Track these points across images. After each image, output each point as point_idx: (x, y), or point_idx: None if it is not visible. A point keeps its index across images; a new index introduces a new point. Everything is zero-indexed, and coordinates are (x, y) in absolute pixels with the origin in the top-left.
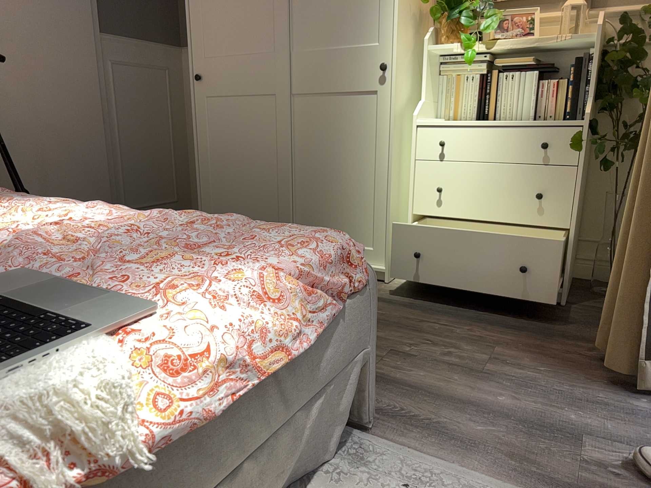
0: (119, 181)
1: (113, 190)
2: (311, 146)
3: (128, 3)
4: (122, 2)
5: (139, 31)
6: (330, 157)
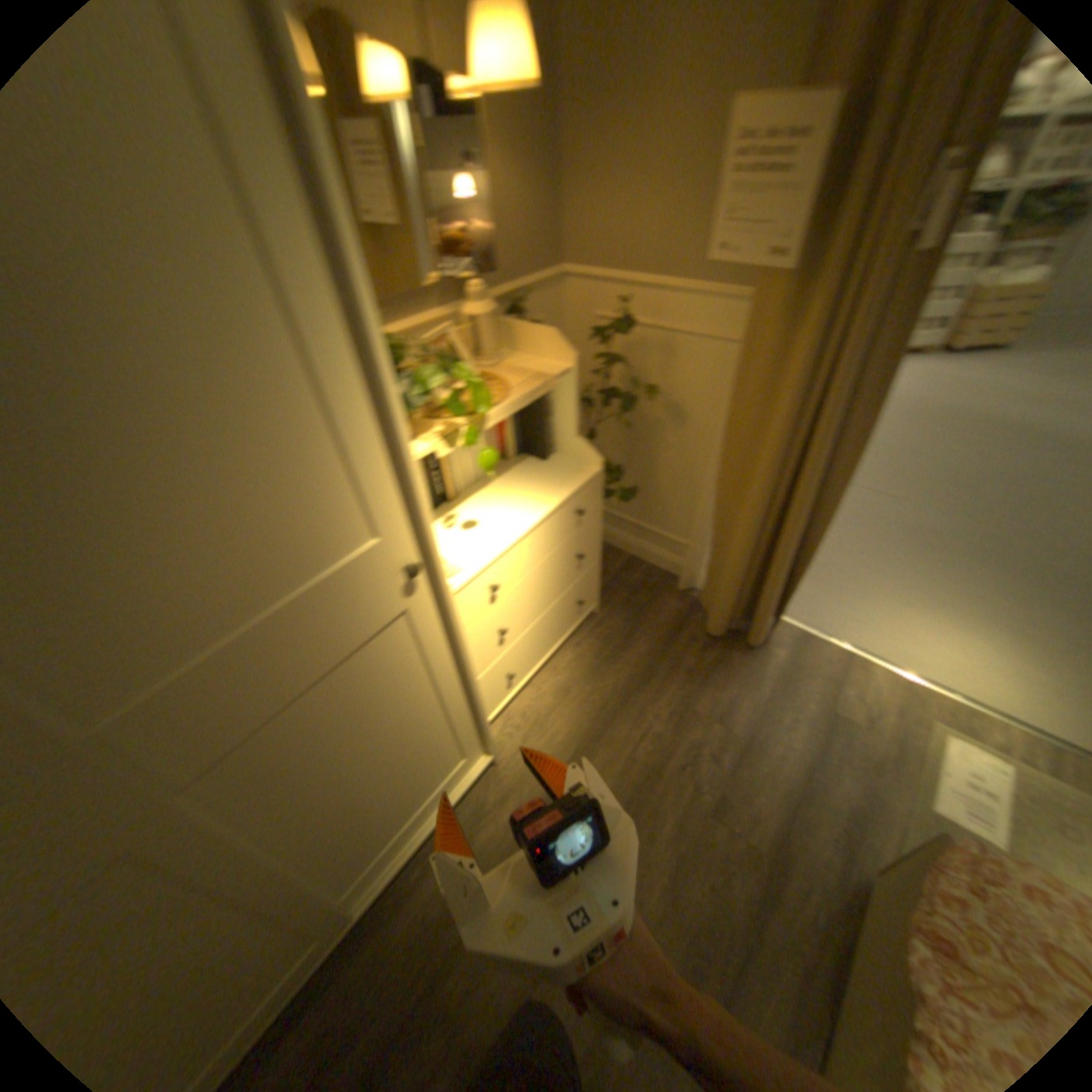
0: None
1: None
2: (306, 791)
3: None
4: None
5: None
6: (357, 761)
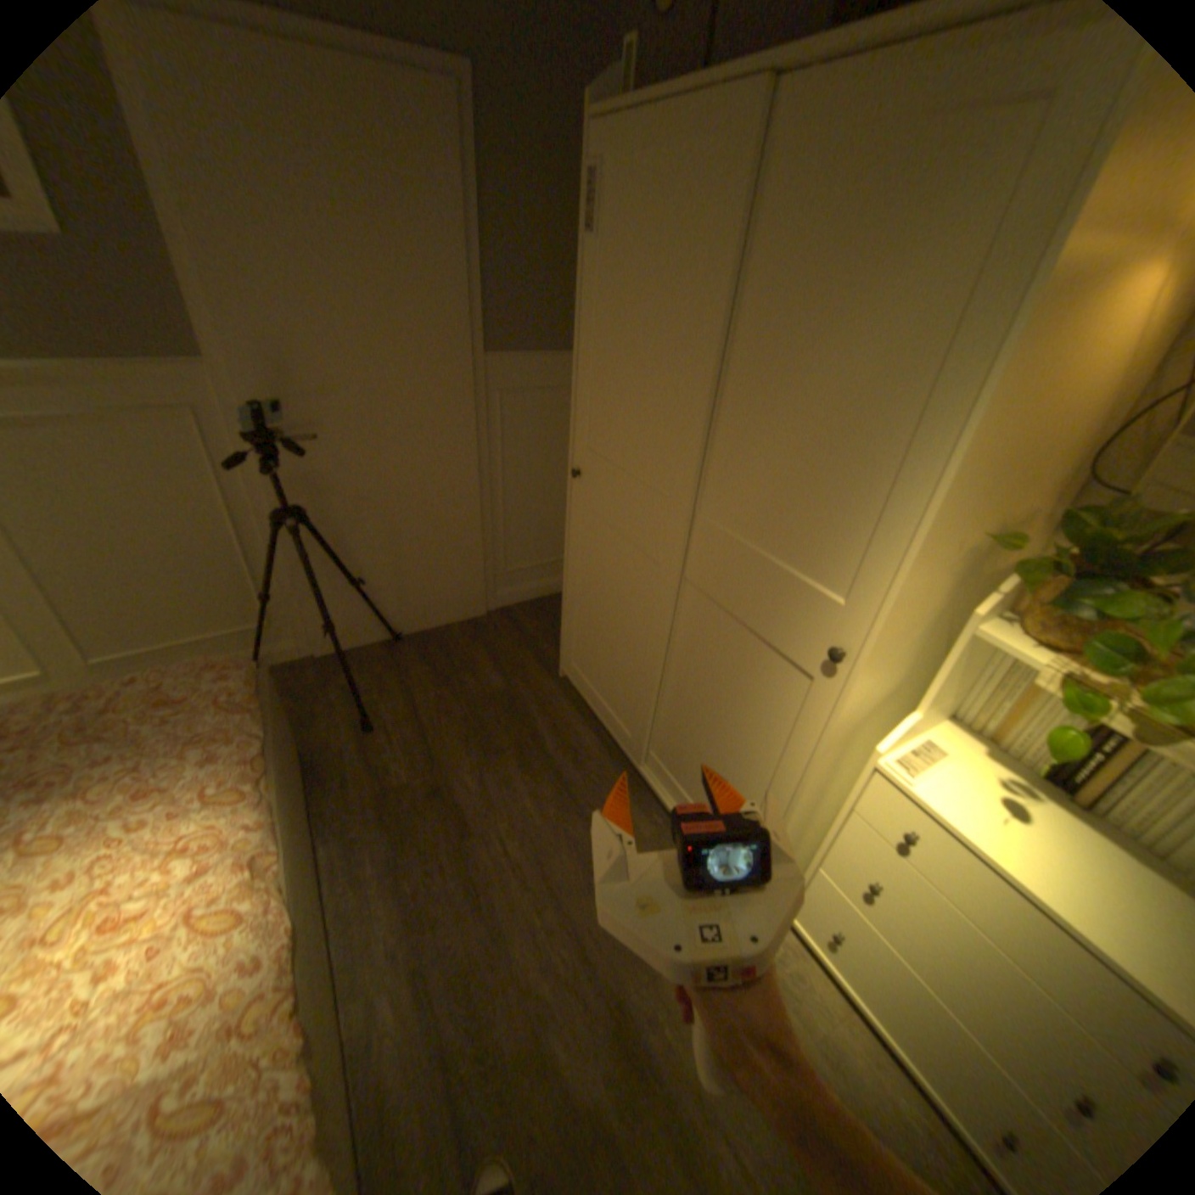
0: (495, 542)
1: (485, 555)
2: (693, 667)
3: (532, 297)
4: (522, 296)
5: (545, 339)
6: (713, 703)
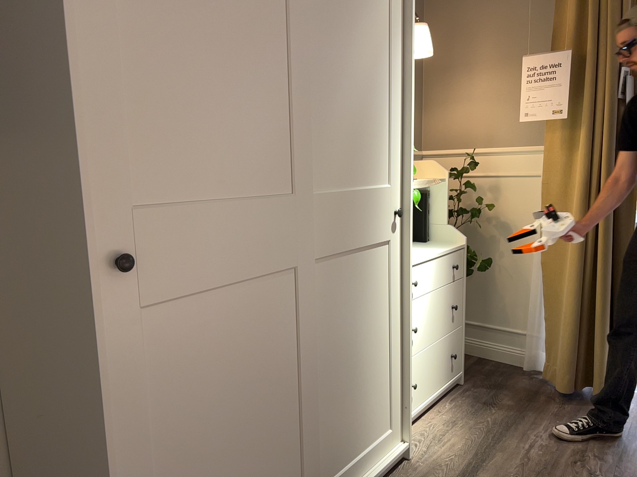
0: None
1: None
2: (333, 325)
3: None
4: None
5: None
6: (351, 331)
